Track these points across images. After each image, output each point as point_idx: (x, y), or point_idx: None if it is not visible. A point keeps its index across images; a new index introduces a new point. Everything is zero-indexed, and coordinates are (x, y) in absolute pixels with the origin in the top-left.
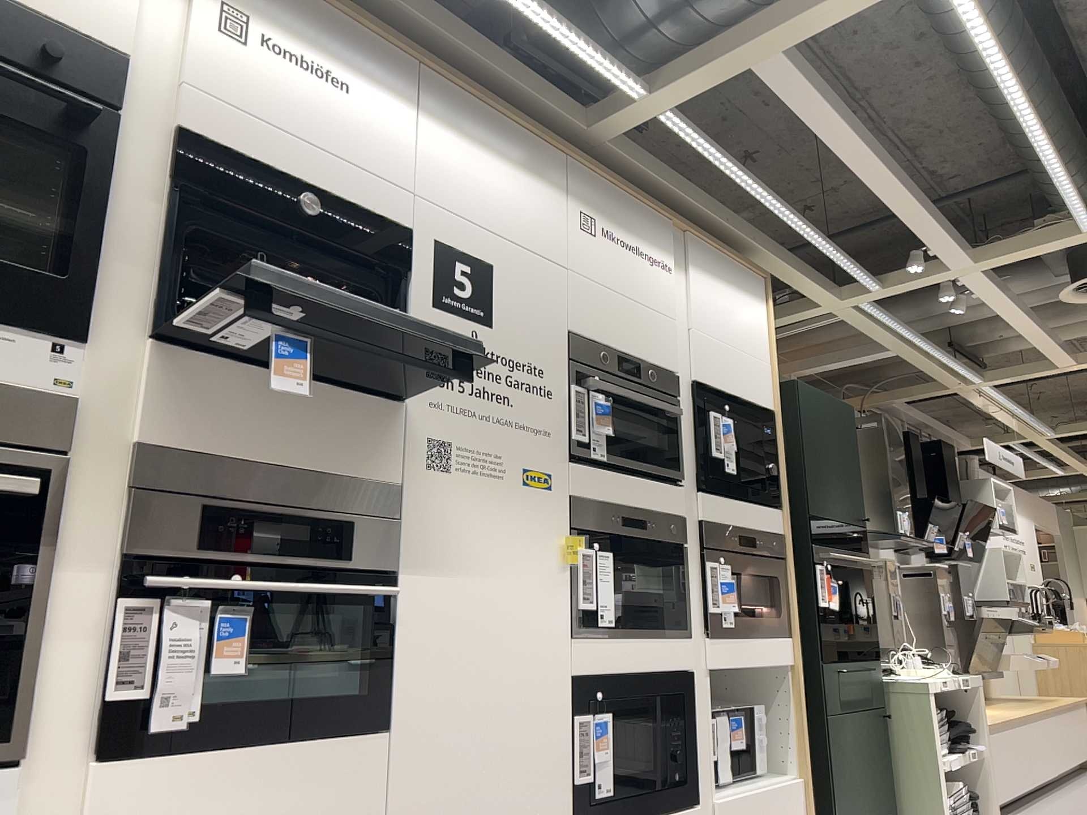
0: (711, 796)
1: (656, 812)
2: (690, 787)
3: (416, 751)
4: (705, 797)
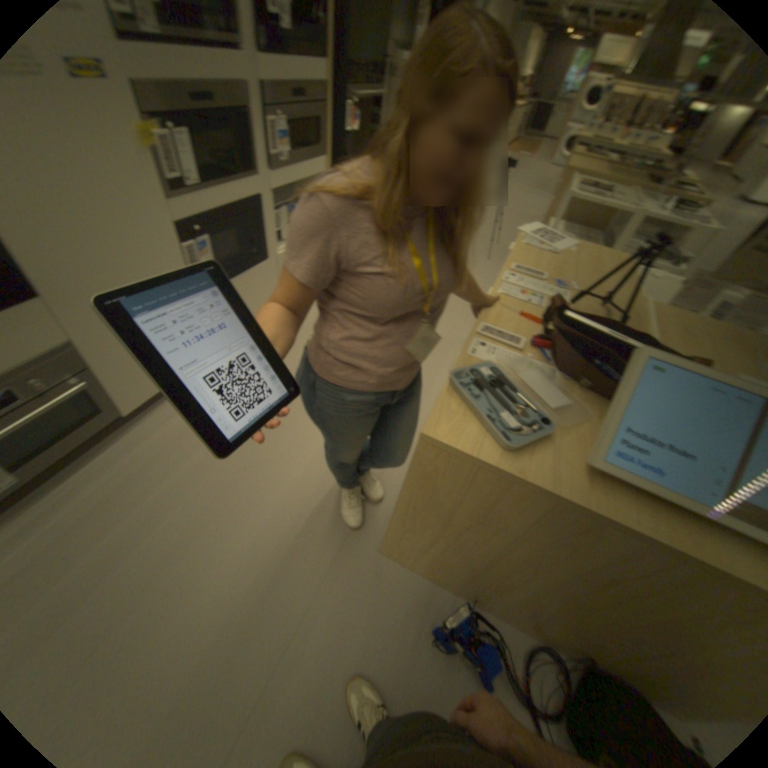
0: (277, 252)
1: (245, 270)
2: (264, 253)
3: (71, 297)
4: (273, 253)
